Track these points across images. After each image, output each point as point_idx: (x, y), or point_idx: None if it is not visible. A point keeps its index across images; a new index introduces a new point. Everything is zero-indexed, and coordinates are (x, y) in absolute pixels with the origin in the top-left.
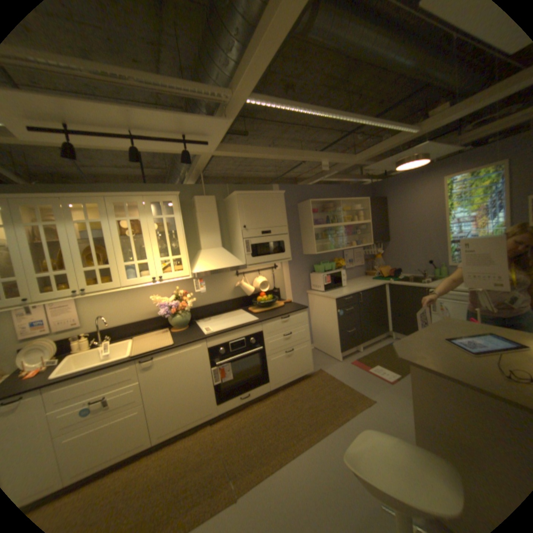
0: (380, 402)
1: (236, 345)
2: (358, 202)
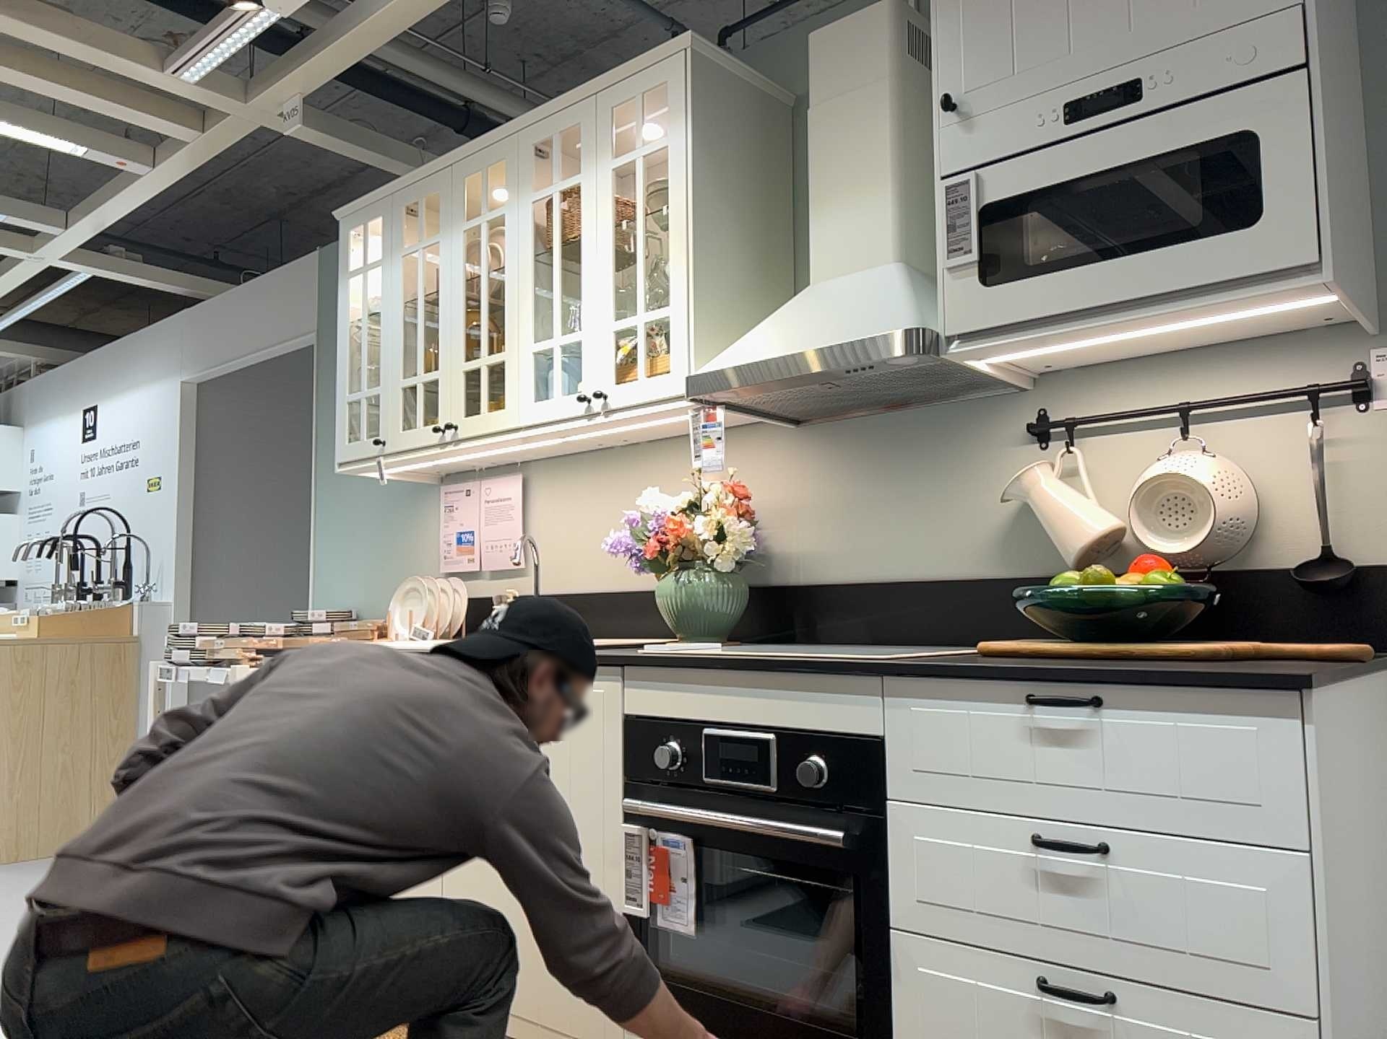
0: None
1: (735, 763)
2: None
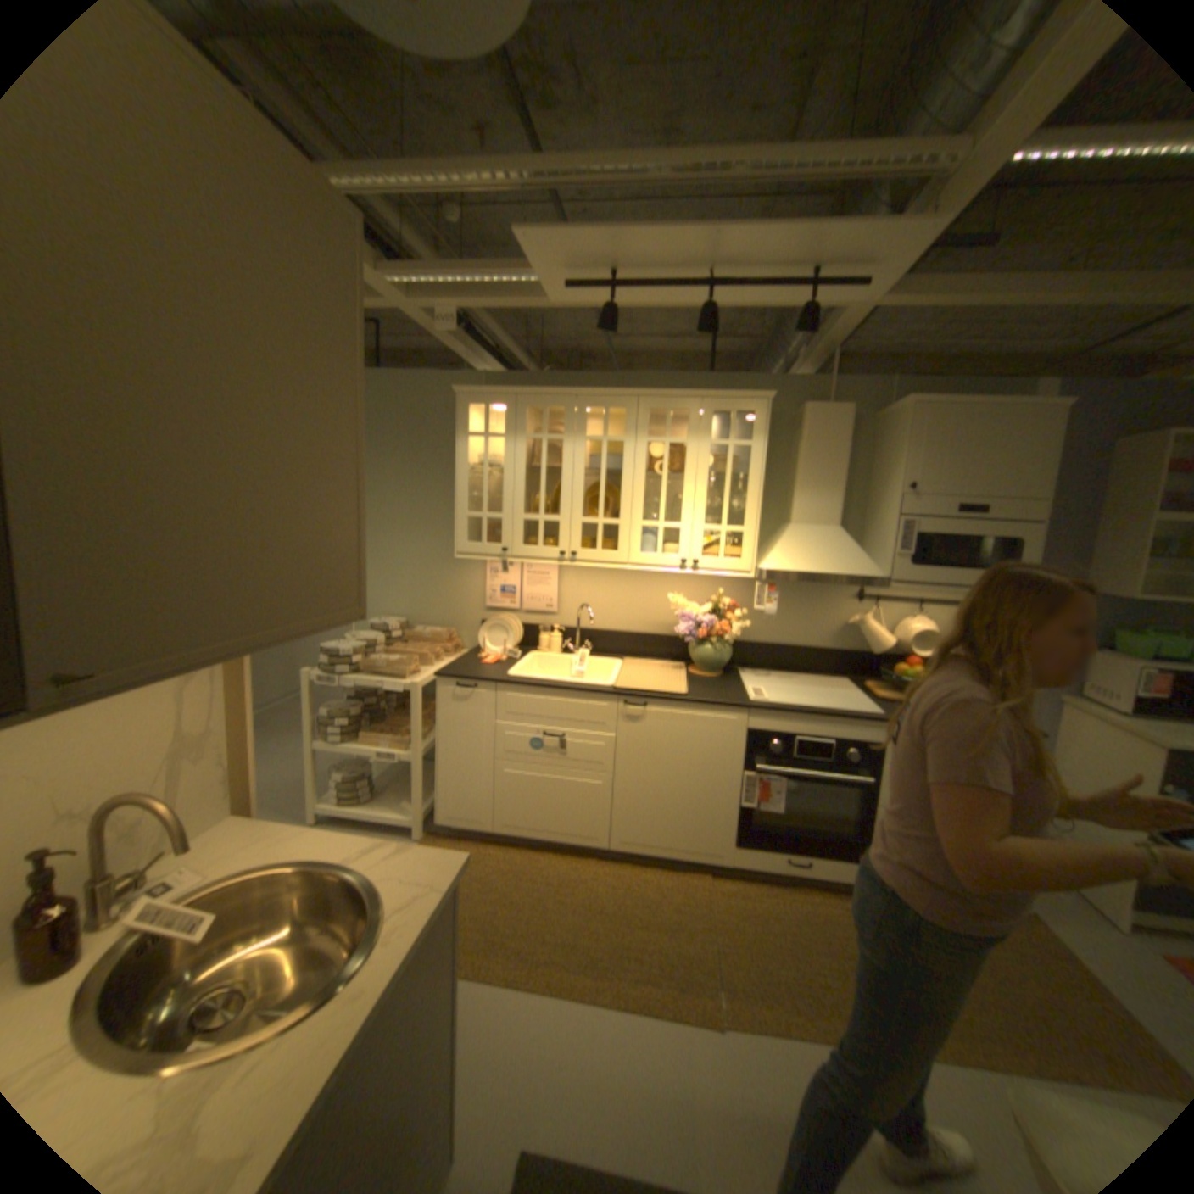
0: None
1: (811, 750)
2: None
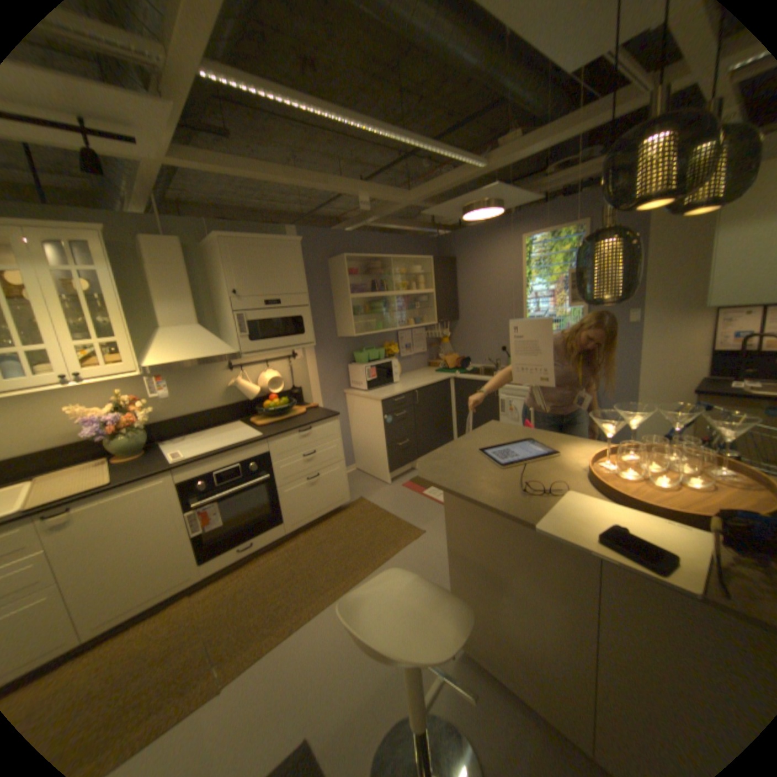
0: (430, 530)
1: (226, 476)
2: (419, 262)
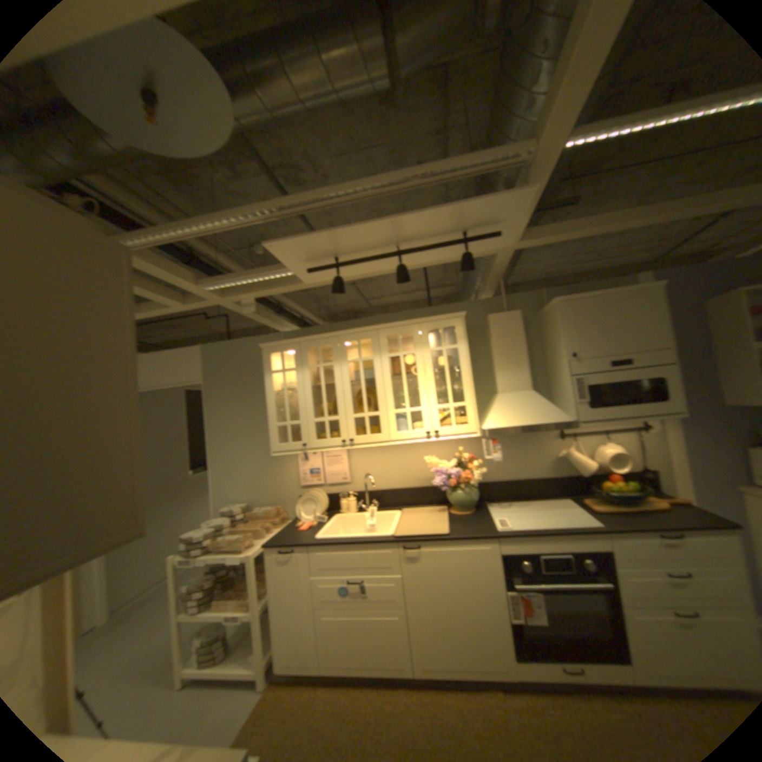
0: None
1: (555, 567)
2: None
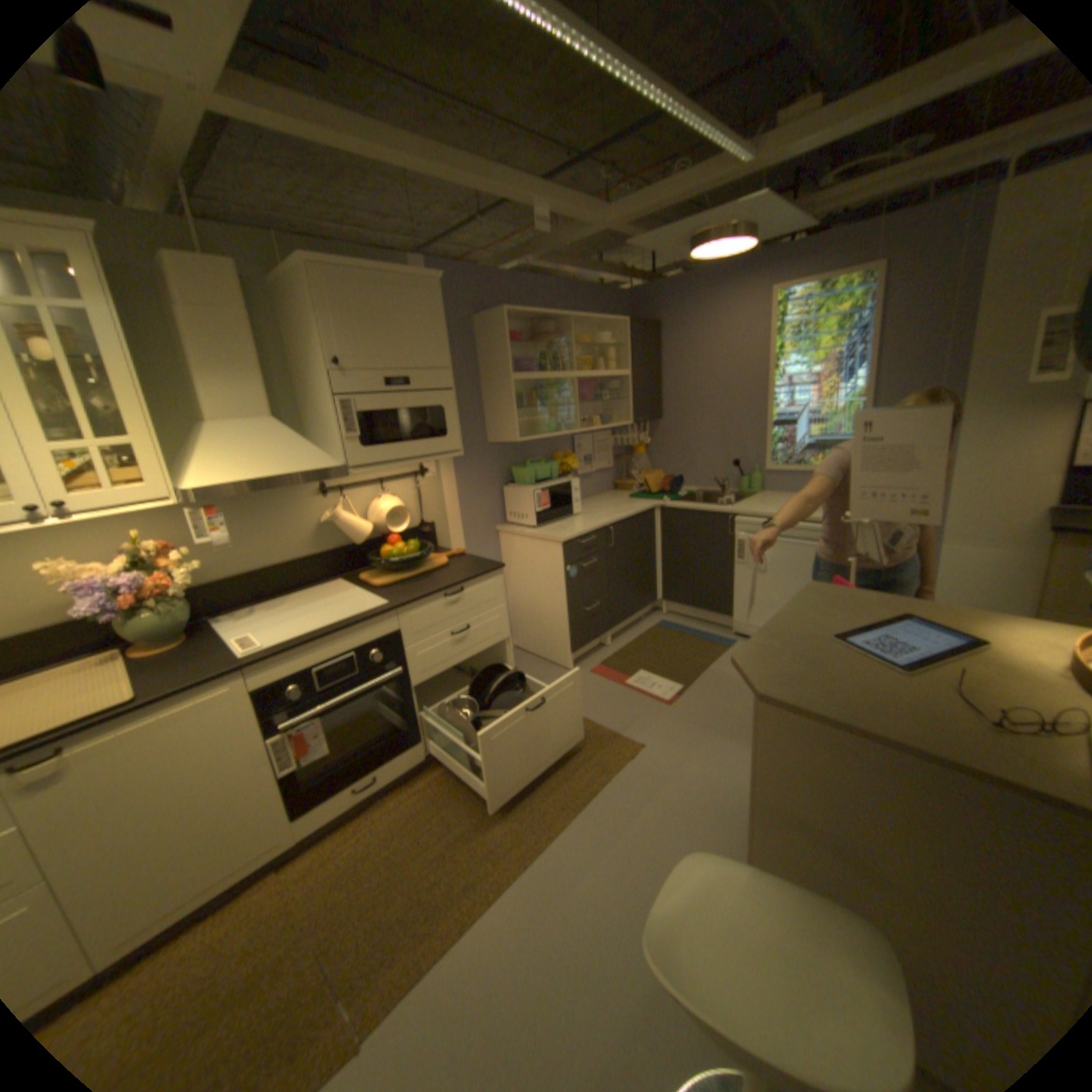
0: (651, 743)
1: (332, 673)
2: (605, 326)
